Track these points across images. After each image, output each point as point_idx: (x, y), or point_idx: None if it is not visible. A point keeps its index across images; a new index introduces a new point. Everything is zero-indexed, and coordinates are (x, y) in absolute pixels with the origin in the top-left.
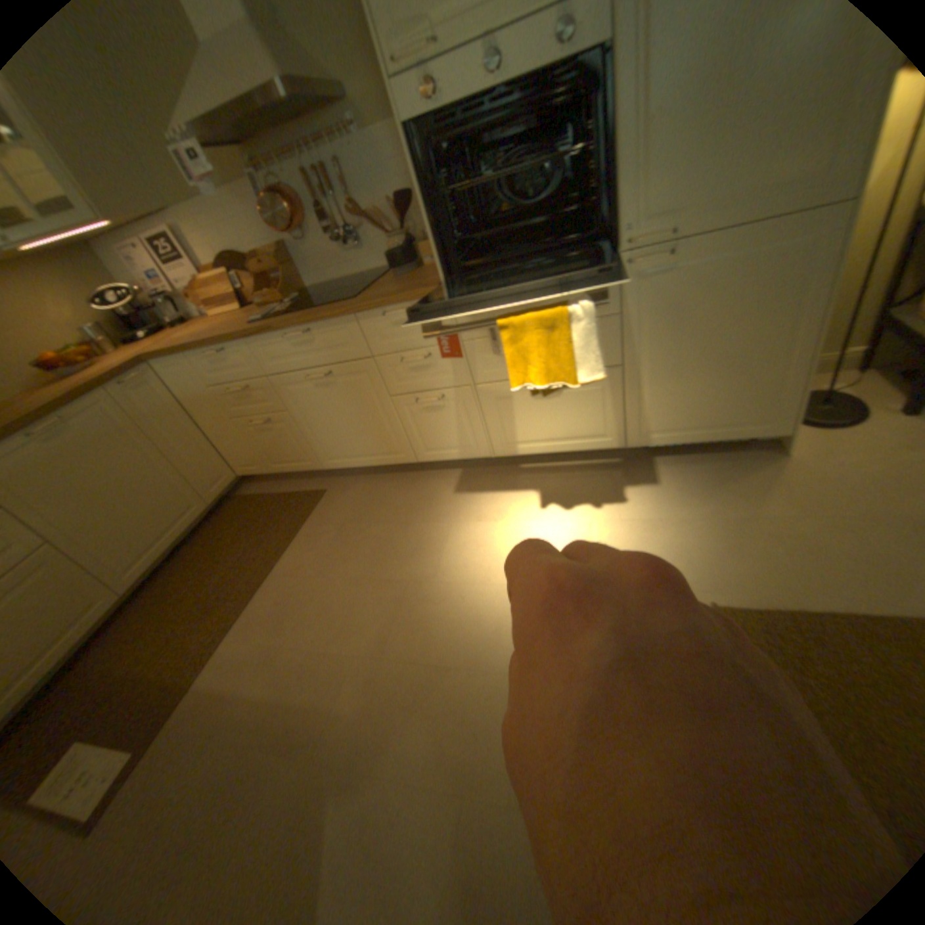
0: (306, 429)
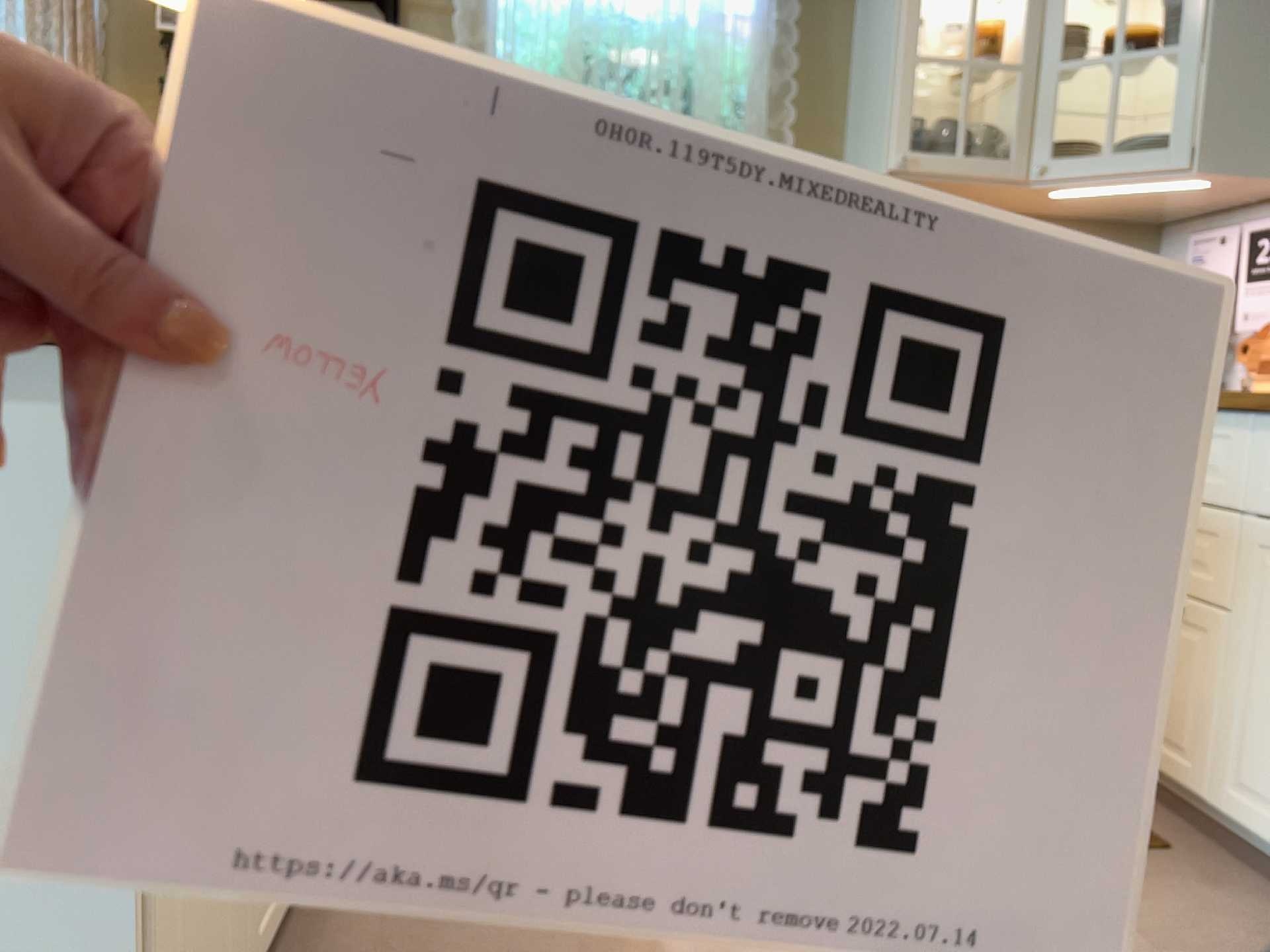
0: (1241, 681)
